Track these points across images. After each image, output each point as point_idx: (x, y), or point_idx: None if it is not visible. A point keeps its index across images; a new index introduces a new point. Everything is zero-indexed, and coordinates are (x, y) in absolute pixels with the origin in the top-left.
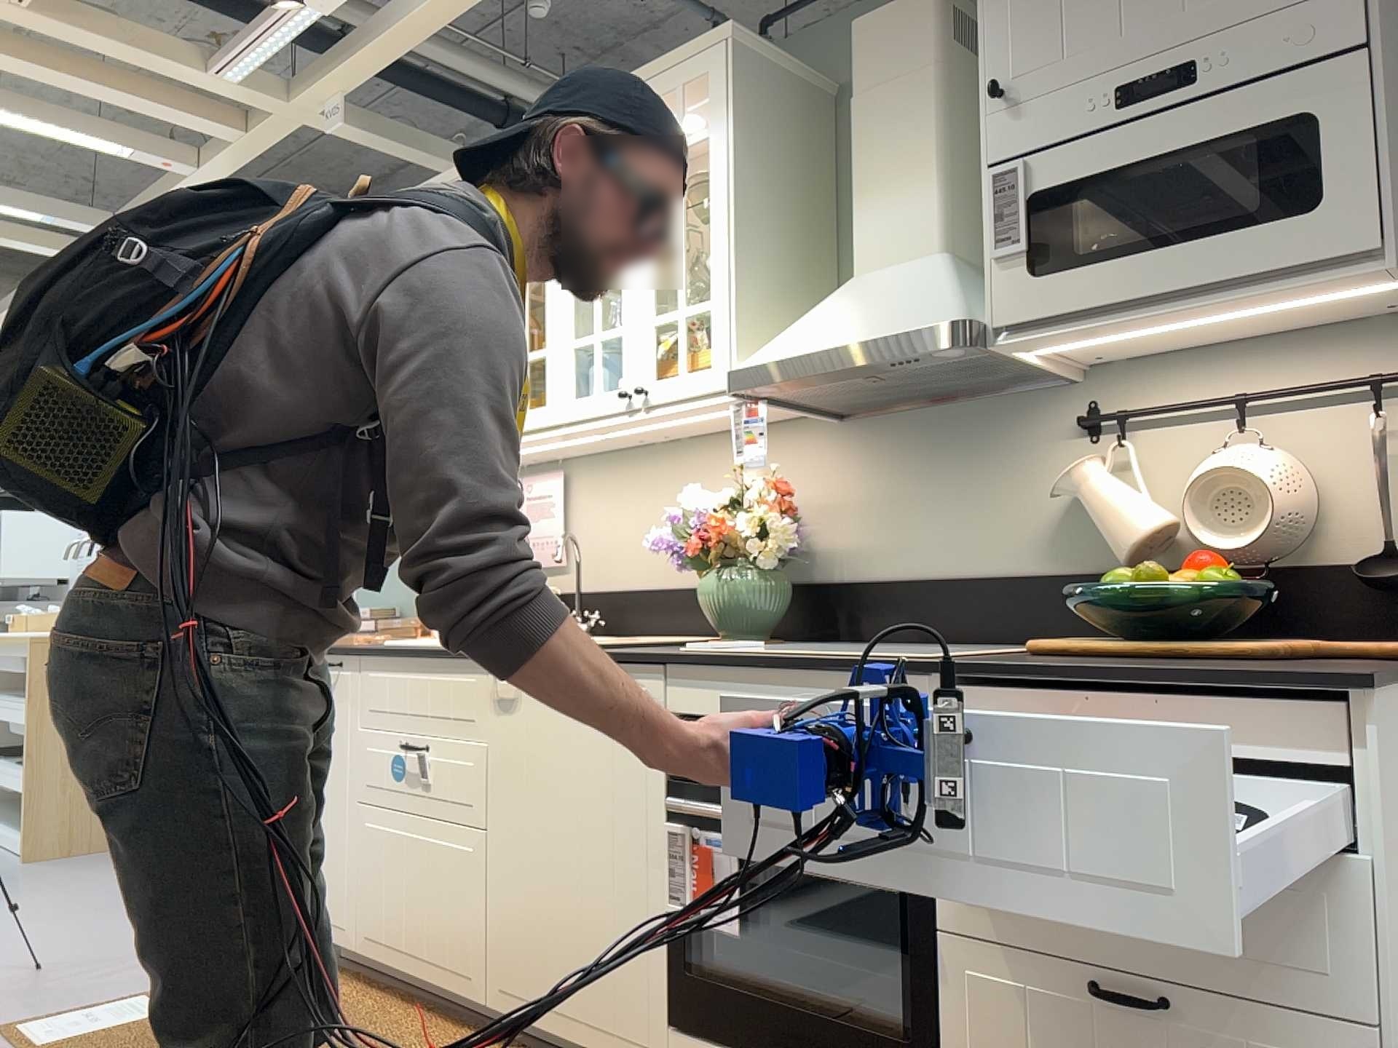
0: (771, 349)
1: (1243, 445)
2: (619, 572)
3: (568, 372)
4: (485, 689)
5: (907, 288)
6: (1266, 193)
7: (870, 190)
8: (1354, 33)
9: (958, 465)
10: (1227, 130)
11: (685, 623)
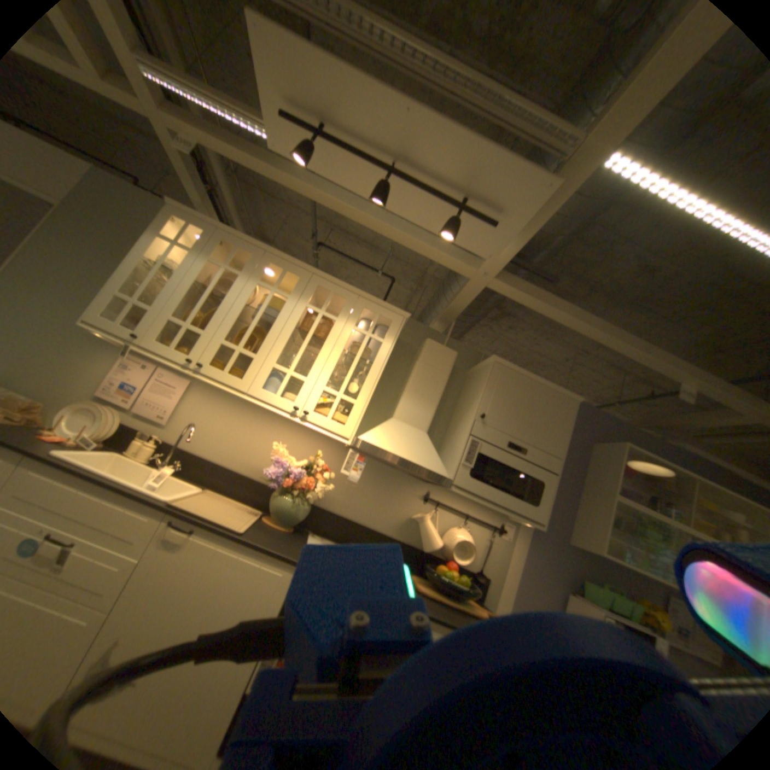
0: (374, 439)
1: (464, 530)
2: (200, 447)
3: (265, 377)
4: (156, 531)
5: (422, 445)
6: (529, 496)
7: (413, 396)
8: (558, 472)
9: (381, 489)
10: (529, 474)
11: (230, 490)
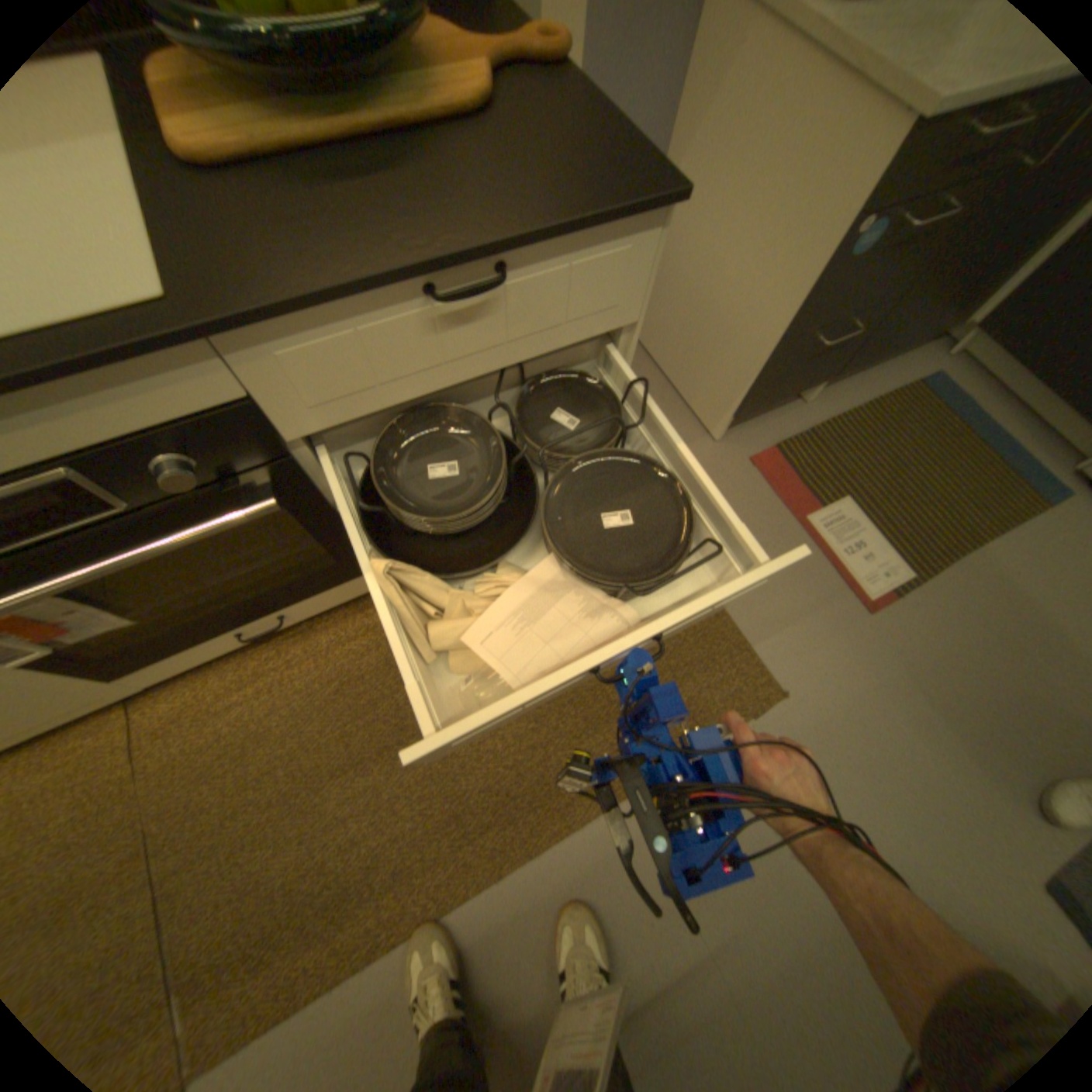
0: None
1: None
2: None
3: None
4: None
5: None
6: None
7: None
8: None
9: None
10: None
11: None
